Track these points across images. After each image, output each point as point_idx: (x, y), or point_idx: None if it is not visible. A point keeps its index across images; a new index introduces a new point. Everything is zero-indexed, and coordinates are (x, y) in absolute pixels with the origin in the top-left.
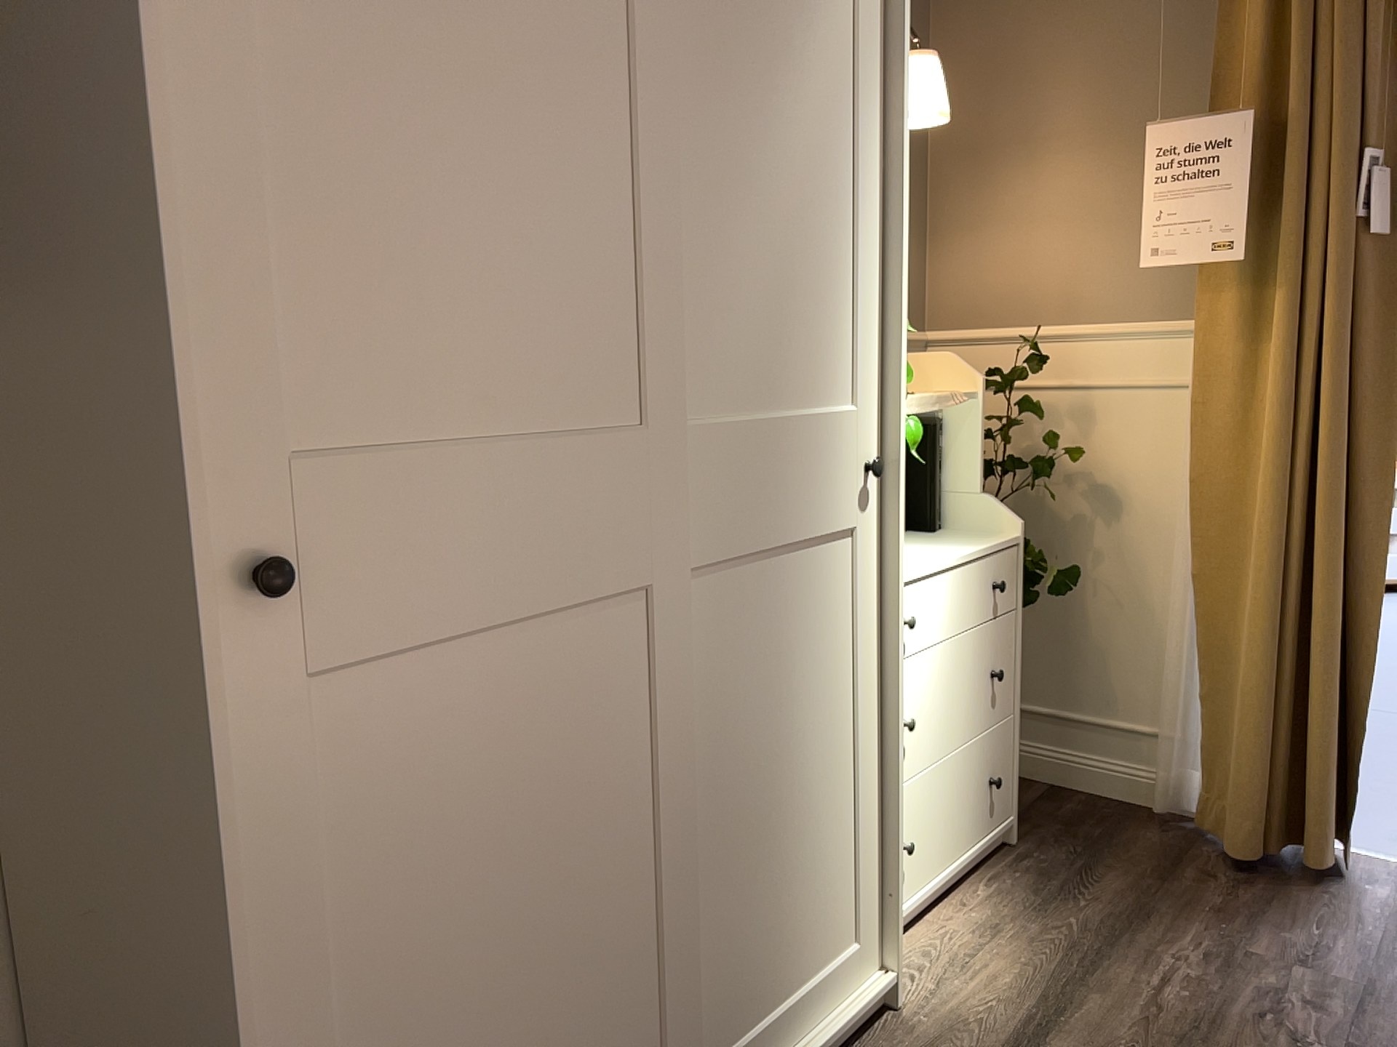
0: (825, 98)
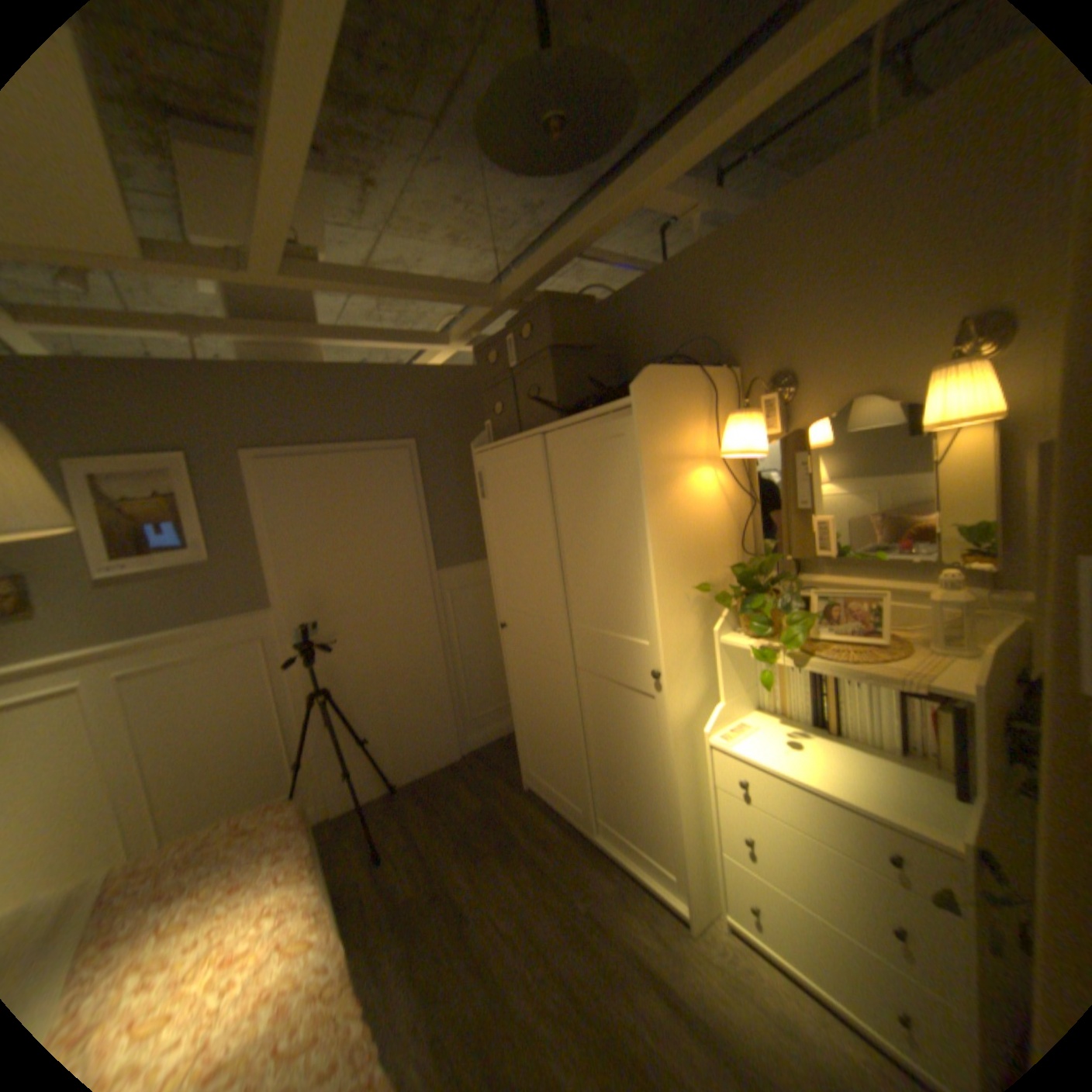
0: (617, 516)
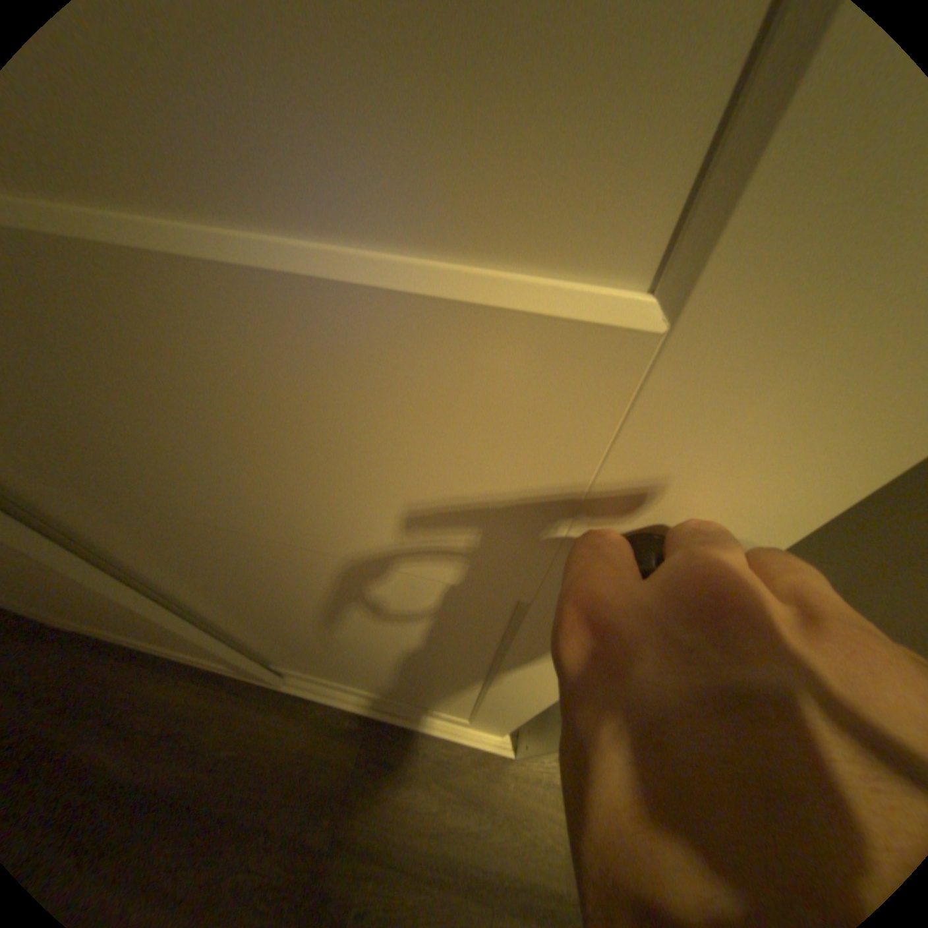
0: None
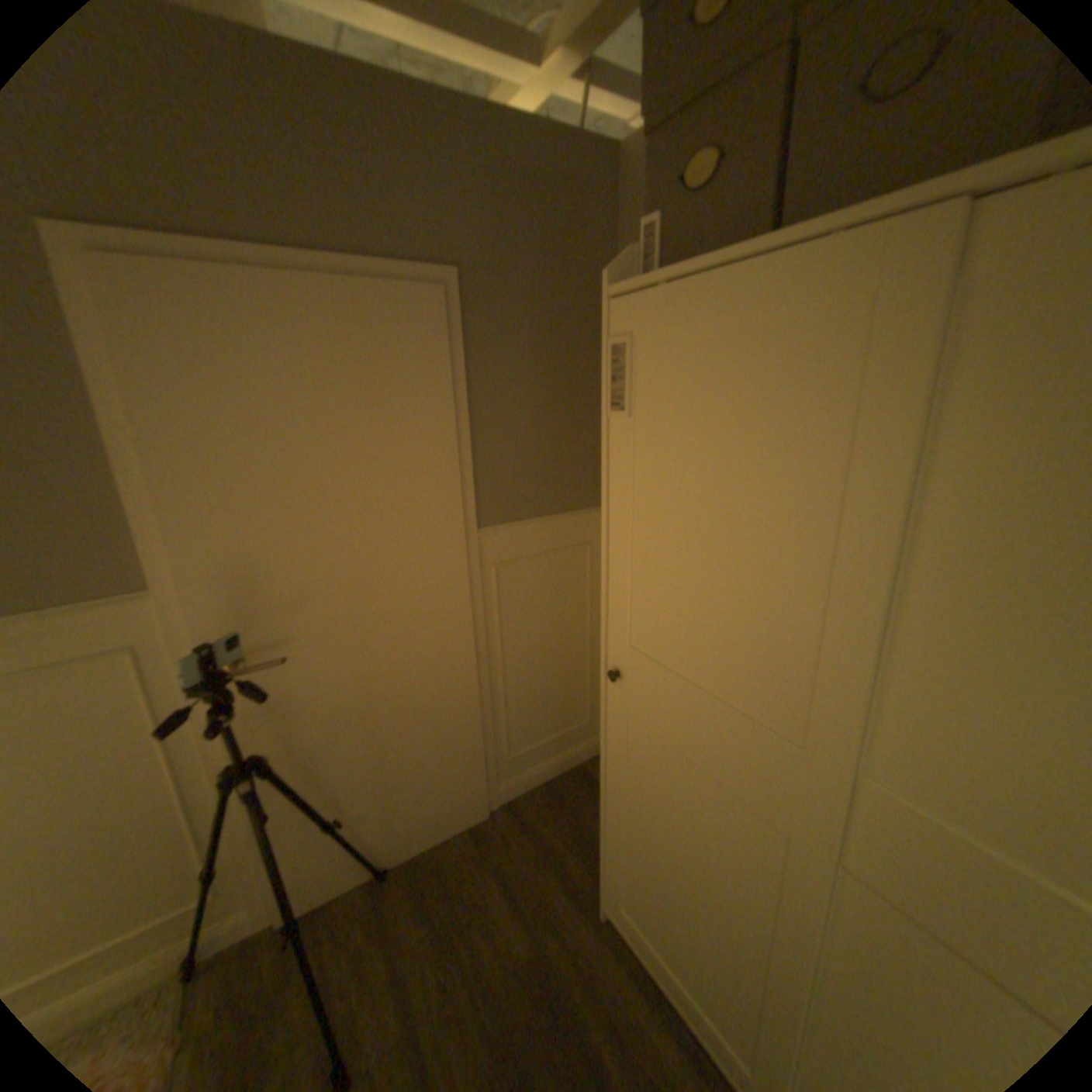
0: None
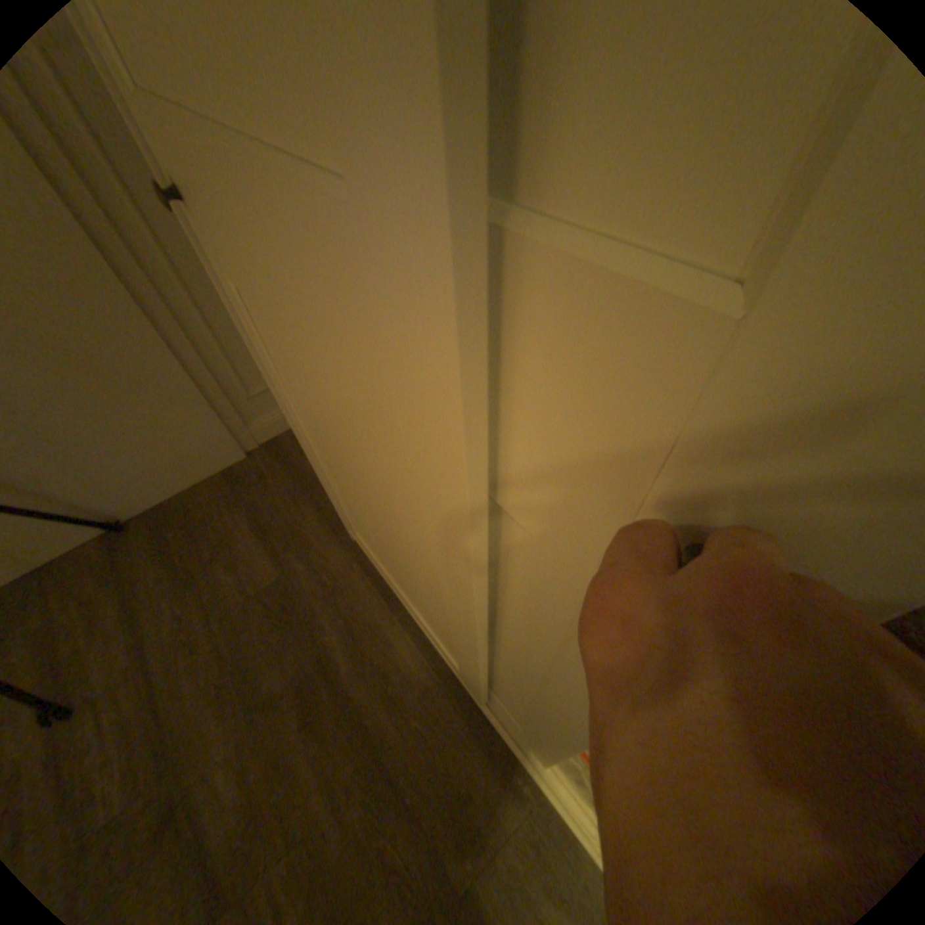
0: None
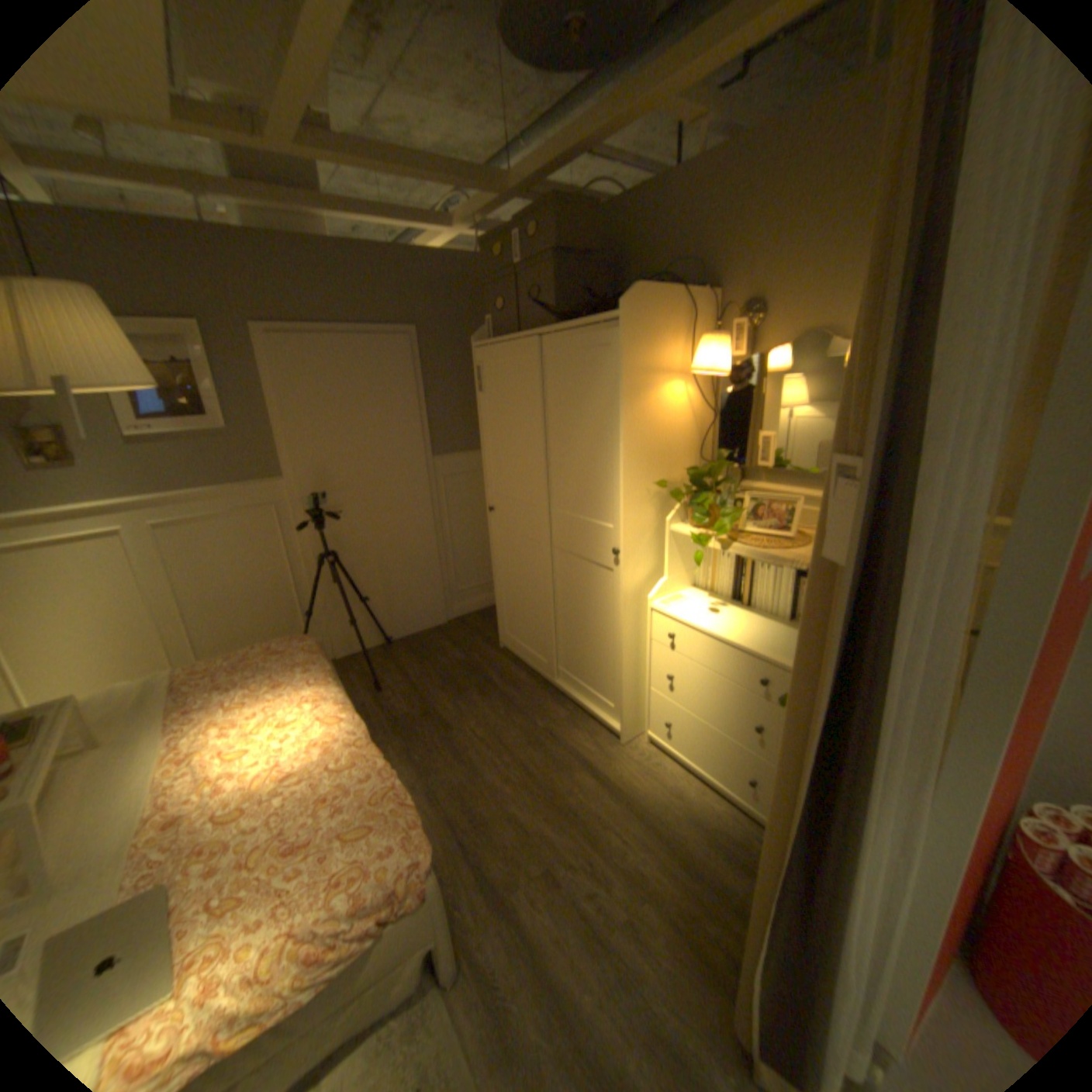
0: (598, 418)
